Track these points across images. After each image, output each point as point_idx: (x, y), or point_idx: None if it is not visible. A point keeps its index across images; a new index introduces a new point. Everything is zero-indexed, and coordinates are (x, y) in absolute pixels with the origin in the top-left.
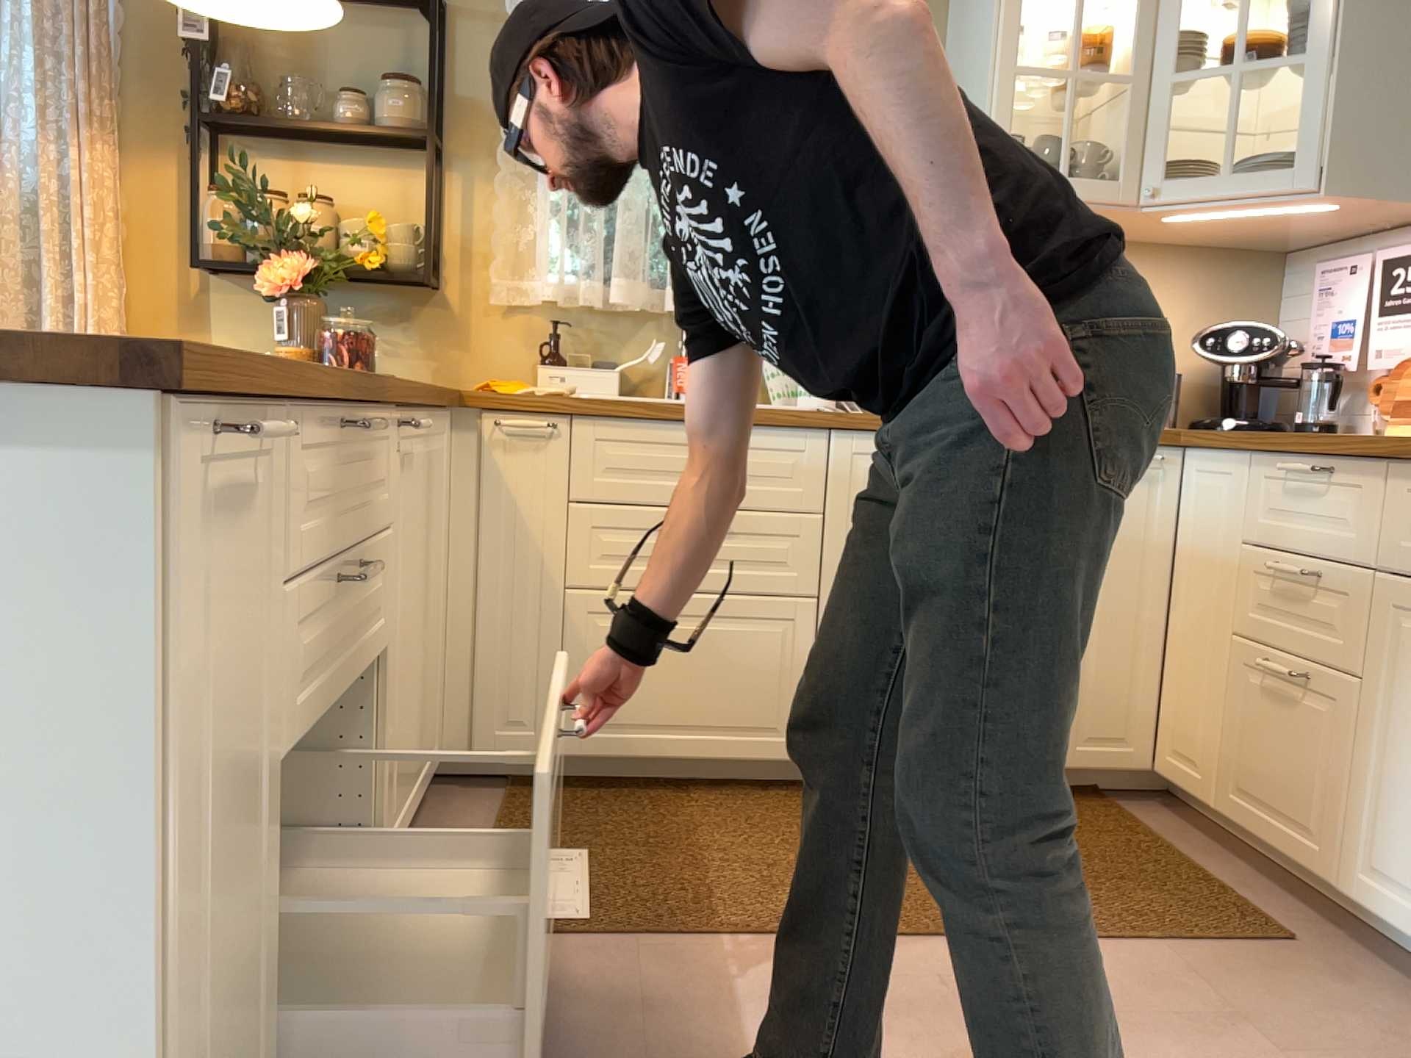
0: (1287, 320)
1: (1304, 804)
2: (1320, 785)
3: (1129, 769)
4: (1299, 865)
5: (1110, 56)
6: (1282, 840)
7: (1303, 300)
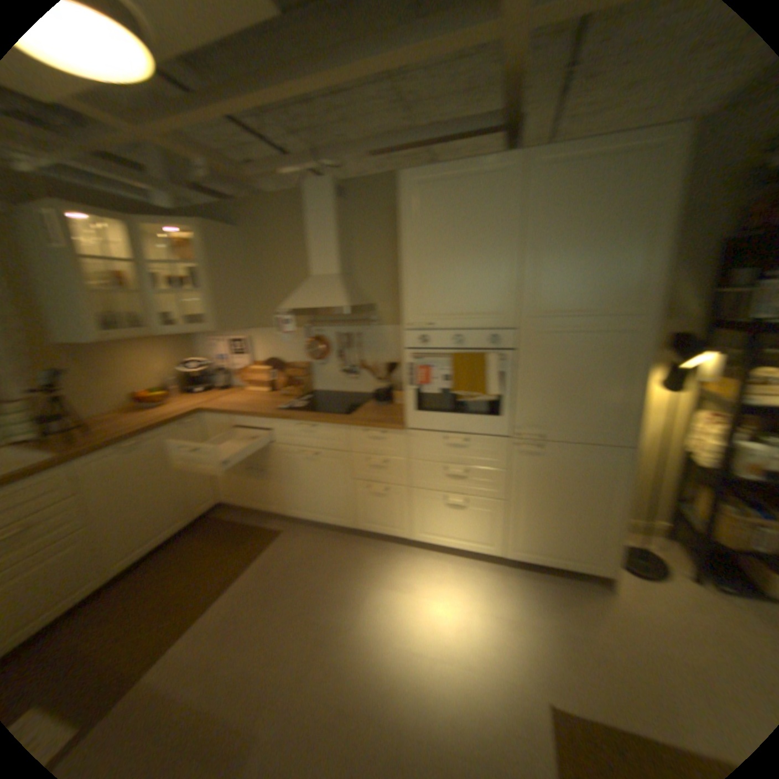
0: (192, 351)
1: (266, 500)
2: (269, 494)
3: (207, 508)
4: (268, 513)
5: (116, 282)
6: (262, 509)
7: (197, 346)
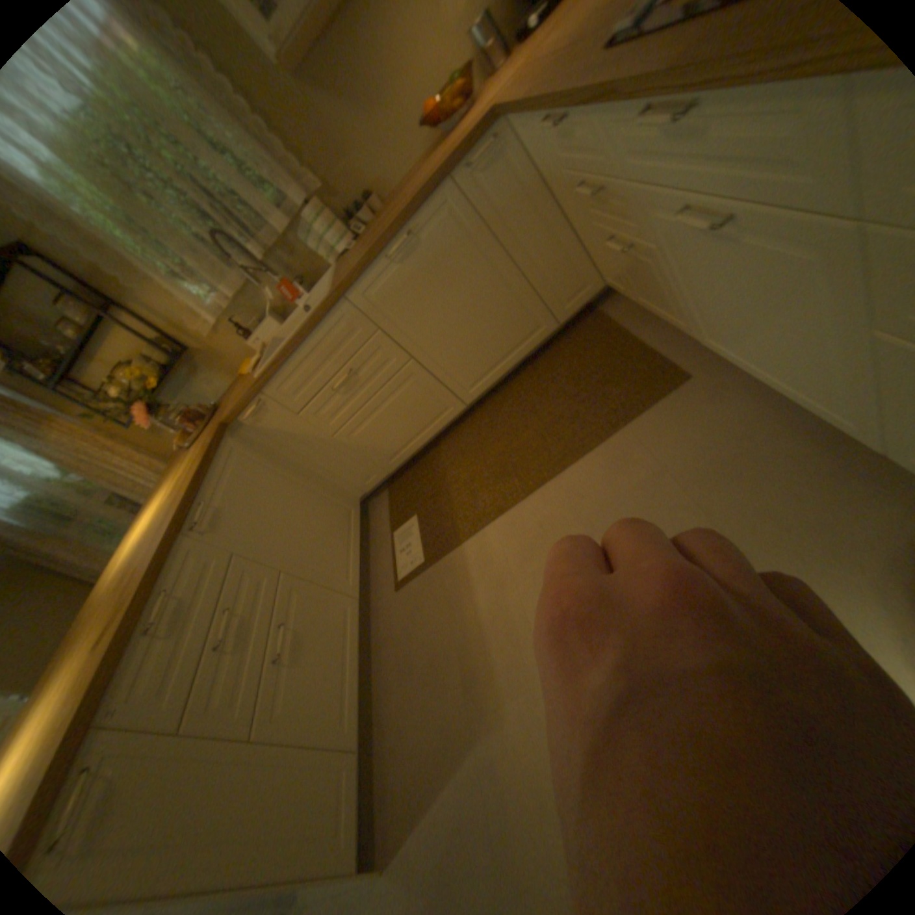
0: None
1: (666, 303)
2: (667, 295)
3: (594, 295)
4: (680, 327)
5: None
6: (668, 317)
7: None
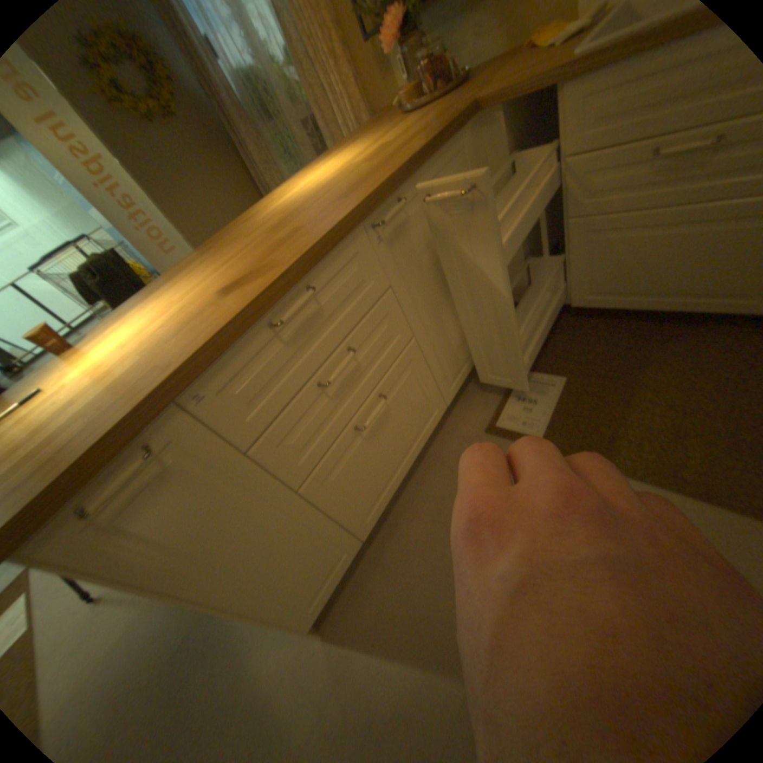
0: None
1: None
2: None
3: None
4: None
5: None
6: None
7: None
